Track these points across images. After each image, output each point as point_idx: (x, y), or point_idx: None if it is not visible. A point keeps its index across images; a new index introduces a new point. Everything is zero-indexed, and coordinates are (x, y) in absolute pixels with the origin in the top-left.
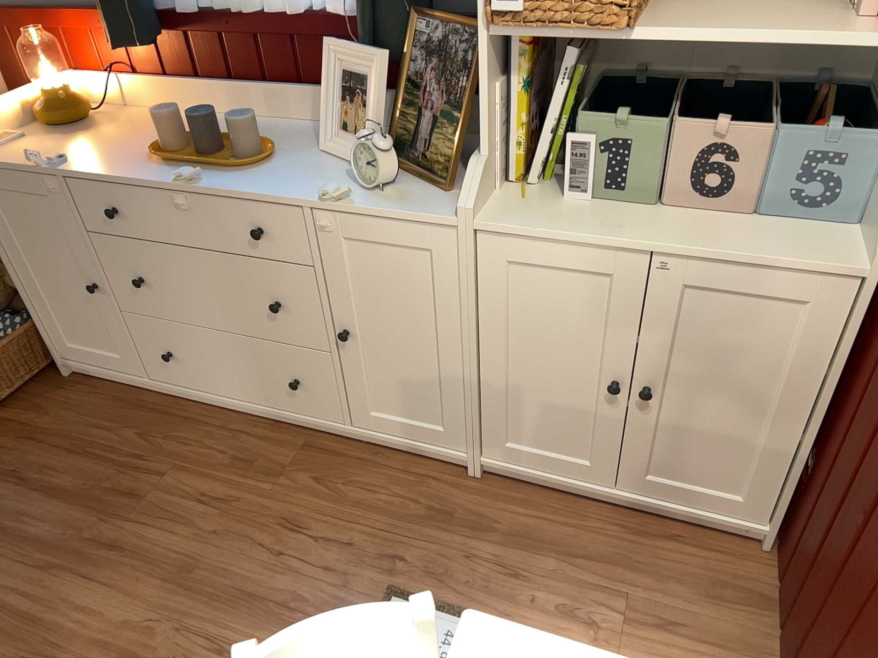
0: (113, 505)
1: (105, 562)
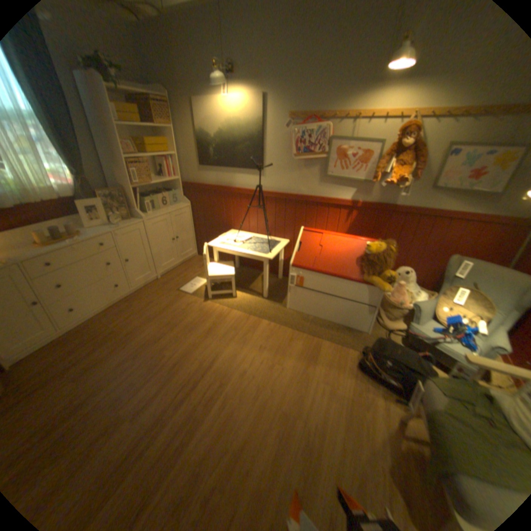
0: (110, 338)
1: (133, 336)
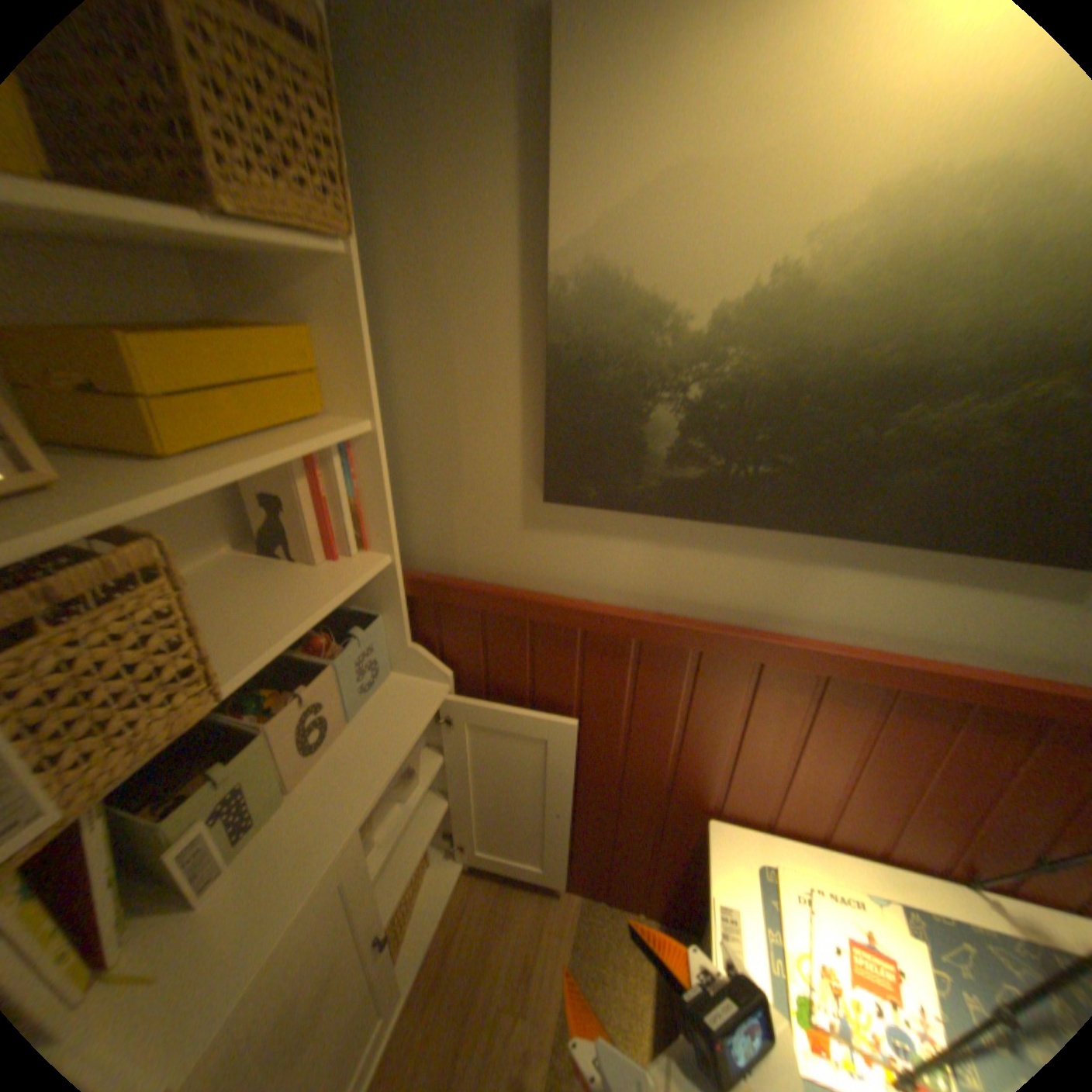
0: None
1: None
